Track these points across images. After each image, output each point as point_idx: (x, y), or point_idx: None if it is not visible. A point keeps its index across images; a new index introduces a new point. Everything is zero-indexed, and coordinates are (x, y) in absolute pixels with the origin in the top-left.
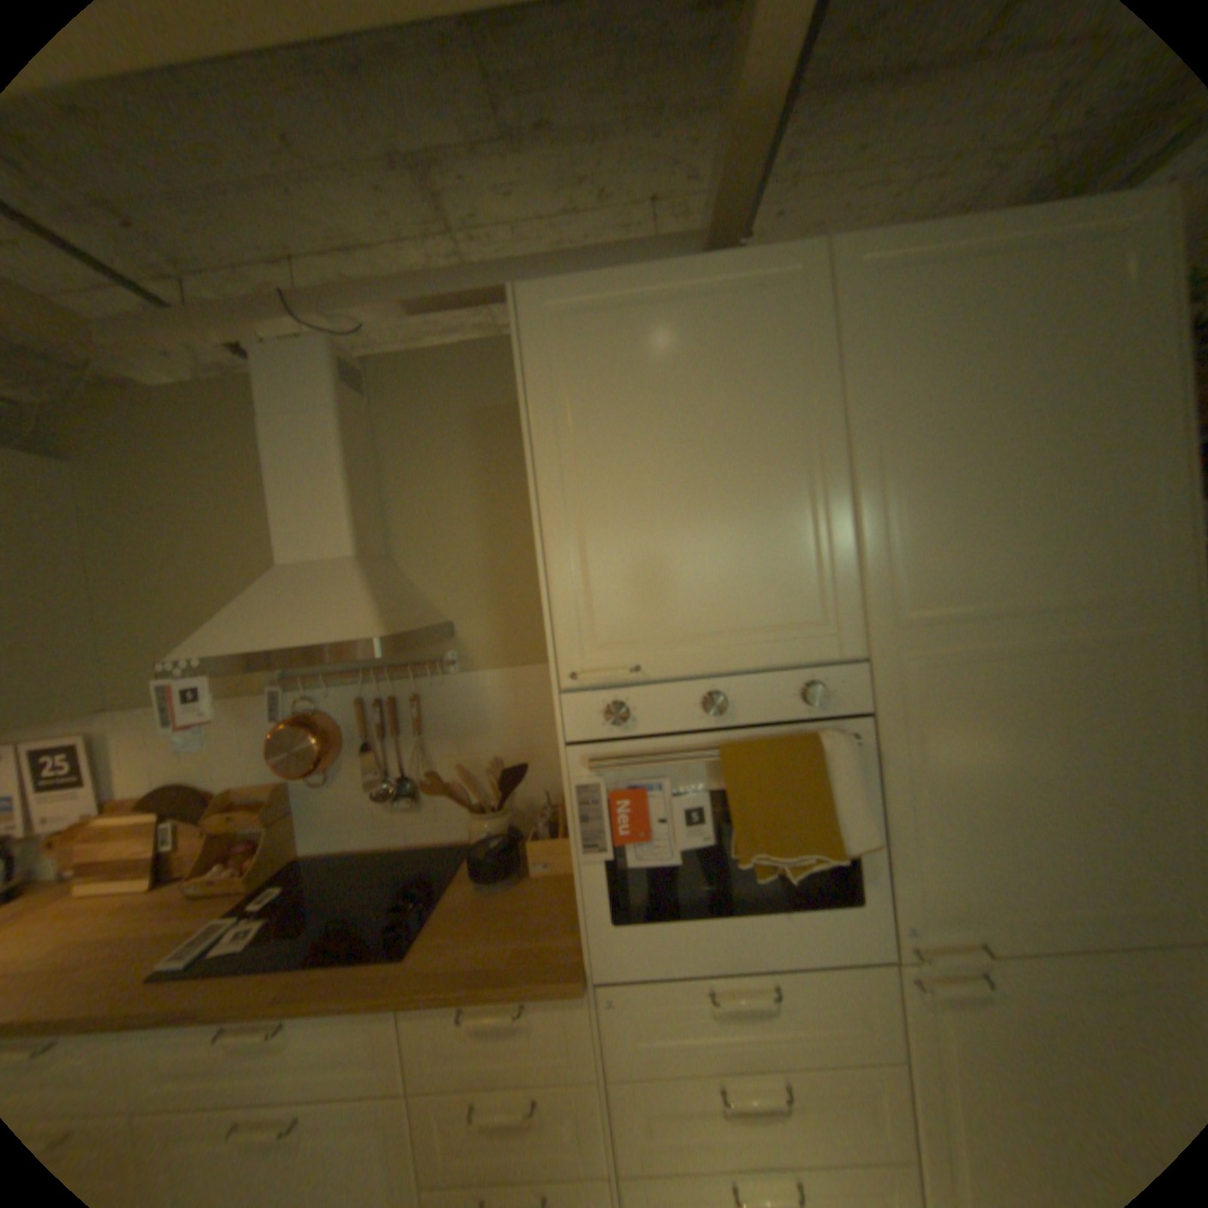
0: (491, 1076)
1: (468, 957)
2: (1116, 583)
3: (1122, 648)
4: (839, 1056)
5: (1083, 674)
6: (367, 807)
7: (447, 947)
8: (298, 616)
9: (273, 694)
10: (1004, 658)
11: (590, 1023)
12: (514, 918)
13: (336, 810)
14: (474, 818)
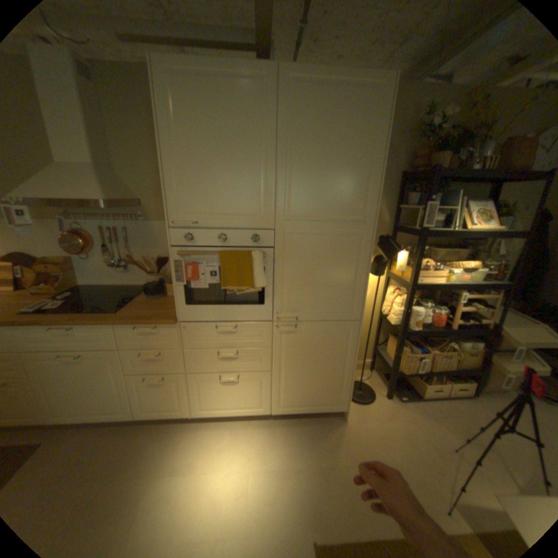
0: (145, 345)
1: (138, 313)
2: (351, 215)
3: (349, 236)
4: (251, 344)
5: (336, 242)
6: (106, 269)
7: (132, 311)
8: (66, 187)
9: (60, 220)
10: (314, 234)
11: (177, 332)
12: (158, 305)
13: (93, 269)
14: (148, 275)
